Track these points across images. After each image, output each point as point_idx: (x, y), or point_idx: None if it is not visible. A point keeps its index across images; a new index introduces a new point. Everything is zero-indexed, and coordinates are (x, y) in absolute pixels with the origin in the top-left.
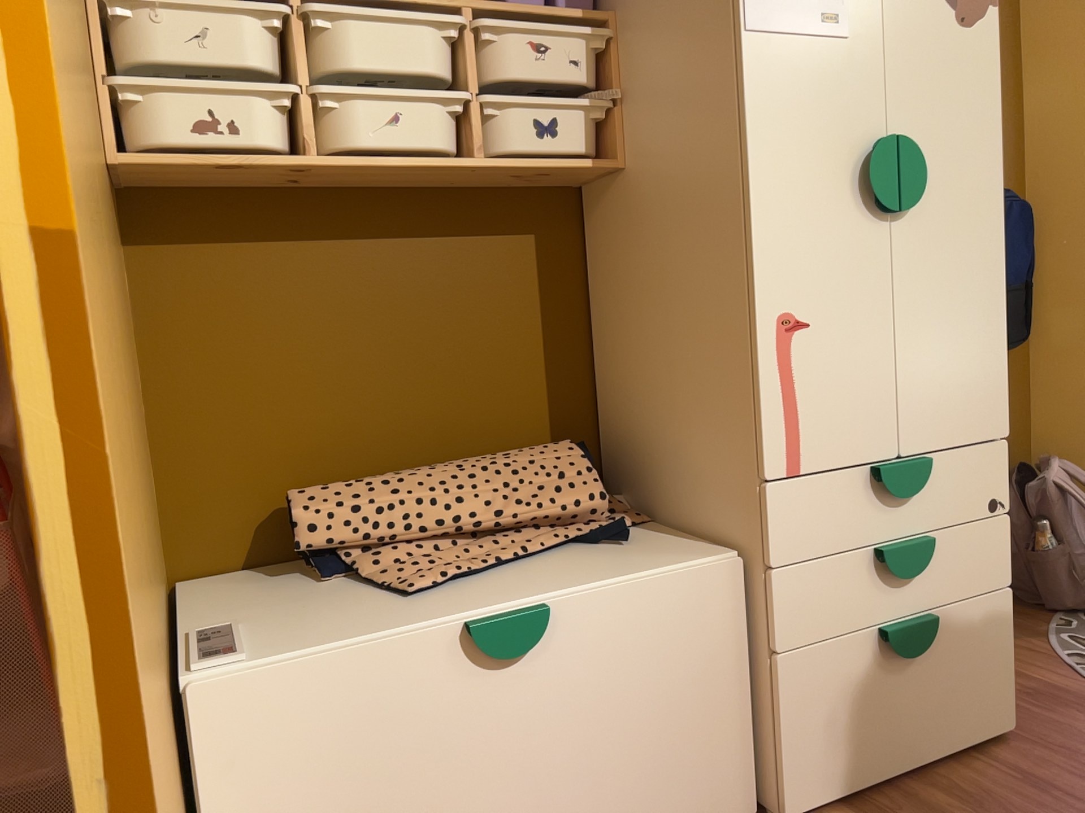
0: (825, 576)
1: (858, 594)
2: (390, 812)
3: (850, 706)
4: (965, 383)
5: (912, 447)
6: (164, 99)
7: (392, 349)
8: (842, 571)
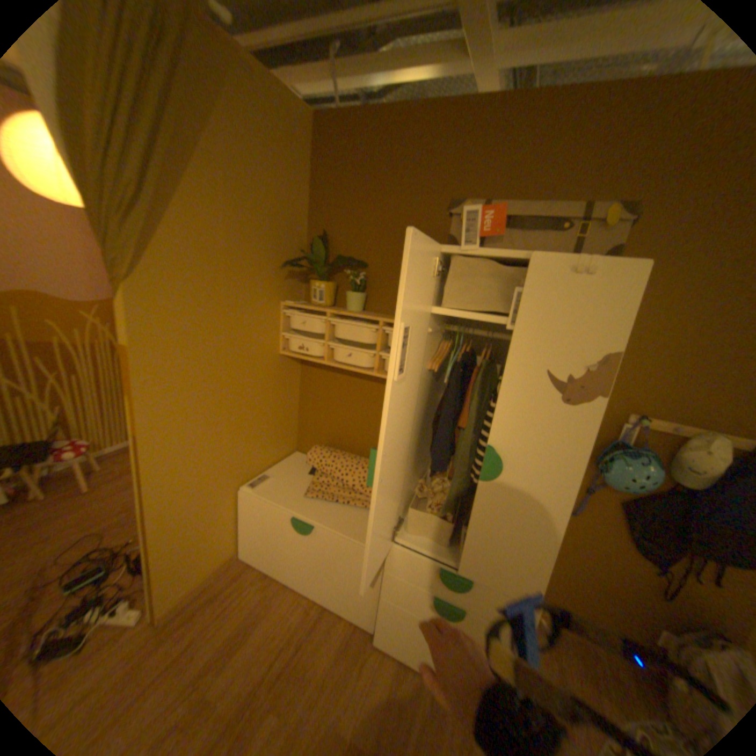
0: (407, 588)
1: (421, 605)
2: (272, 545)
3: (407, 636)
4: (510, 569)
5: (465, 574)
6: (294, 338)
7: (361, 415)
8: (415, 592)
